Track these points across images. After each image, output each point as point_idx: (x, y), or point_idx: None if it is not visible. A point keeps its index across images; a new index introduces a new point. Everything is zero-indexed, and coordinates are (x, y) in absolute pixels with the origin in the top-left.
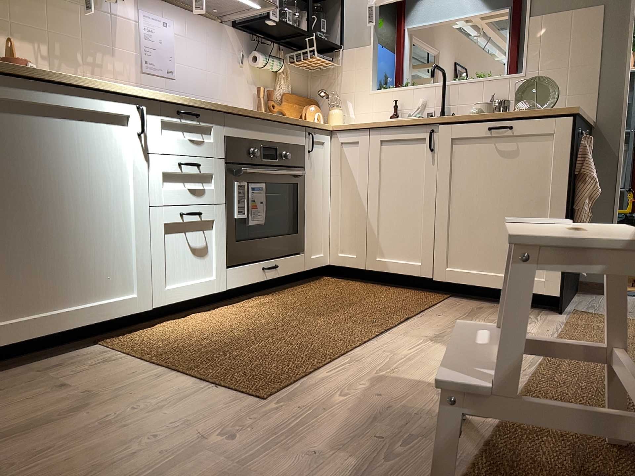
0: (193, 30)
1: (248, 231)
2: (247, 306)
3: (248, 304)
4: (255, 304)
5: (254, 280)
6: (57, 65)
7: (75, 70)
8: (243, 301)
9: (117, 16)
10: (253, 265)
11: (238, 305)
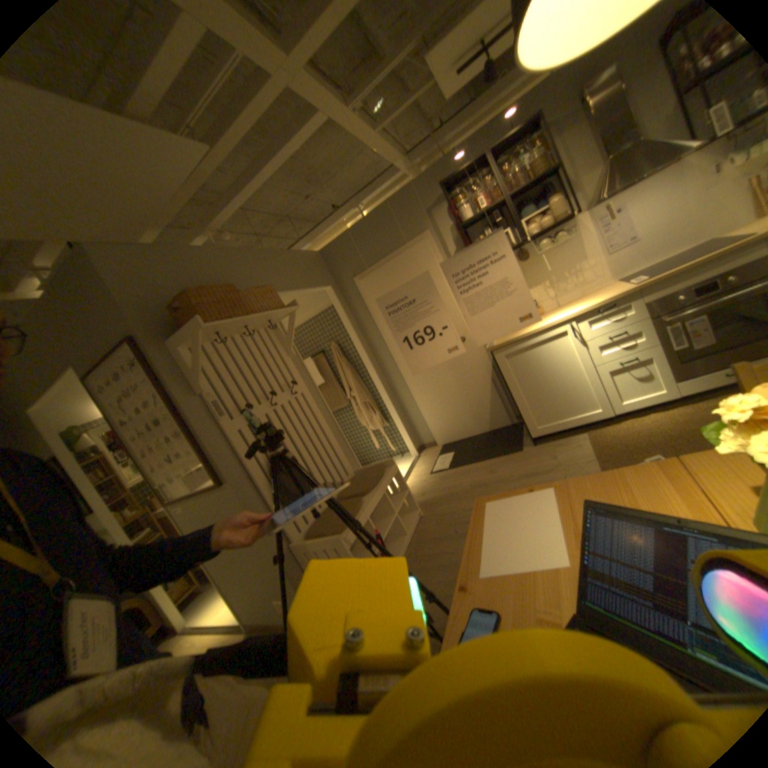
0: (645, 192)
1: (703, 350)
2: (700, 408)
3: (708, 404)
4: (709, 407)
5: (714, 387)
6: (551, 289)
7: (564, 281)
8: (709, 401)
9: (579, 234)
10: (710, 376)
11: (698, 405)
